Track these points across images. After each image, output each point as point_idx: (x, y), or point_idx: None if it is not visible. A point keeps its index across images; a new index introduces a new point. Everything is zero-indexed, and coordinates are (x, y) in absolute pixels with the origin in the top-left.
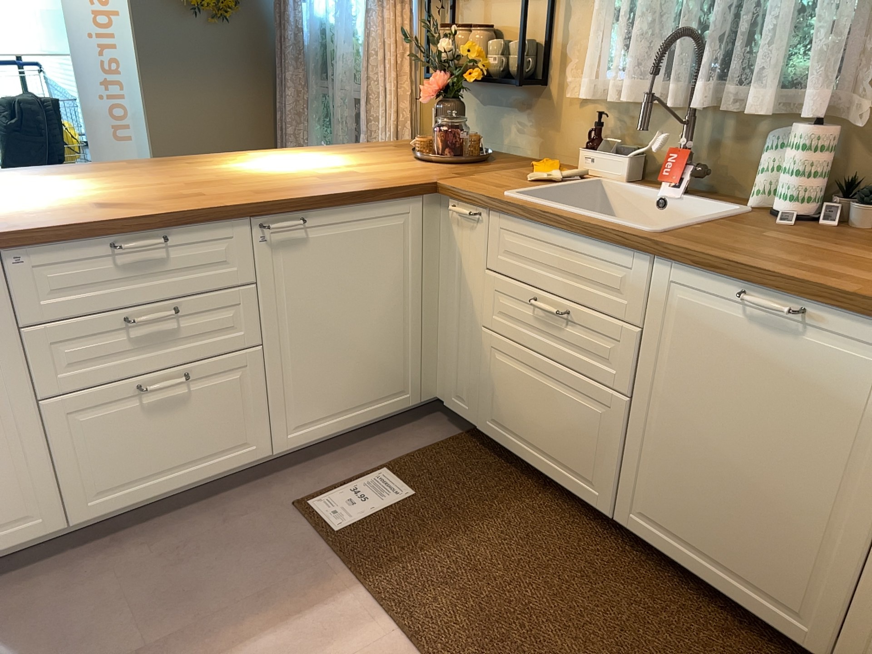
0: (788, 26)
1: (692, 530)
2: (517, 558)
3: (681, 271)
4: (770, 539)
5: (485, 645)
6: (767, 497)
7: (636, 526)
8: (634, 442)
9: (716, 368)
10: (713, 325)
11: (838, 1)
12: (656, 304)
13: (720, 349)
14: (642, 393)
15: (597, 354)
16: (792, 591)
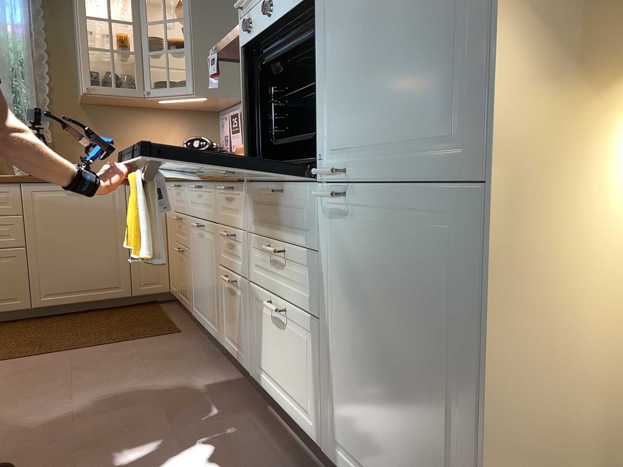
0: (12, 107)
1: (72, 284)
2: (7, 338)
3: (36, 186)
4: (101, 267)
5: (38, 347)
6: (95, 252)
7: (46, 302)
8: (33, 265)
9: (62, 216)
10: (56, 201)
11: (32, 100)
12: (28, 202)
13: (61, 209)
14: (31, 242)
15: (1, 236)
16: (114, 280)
